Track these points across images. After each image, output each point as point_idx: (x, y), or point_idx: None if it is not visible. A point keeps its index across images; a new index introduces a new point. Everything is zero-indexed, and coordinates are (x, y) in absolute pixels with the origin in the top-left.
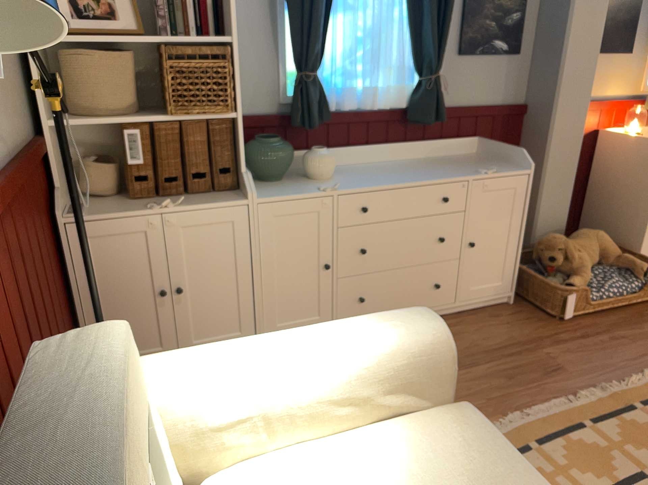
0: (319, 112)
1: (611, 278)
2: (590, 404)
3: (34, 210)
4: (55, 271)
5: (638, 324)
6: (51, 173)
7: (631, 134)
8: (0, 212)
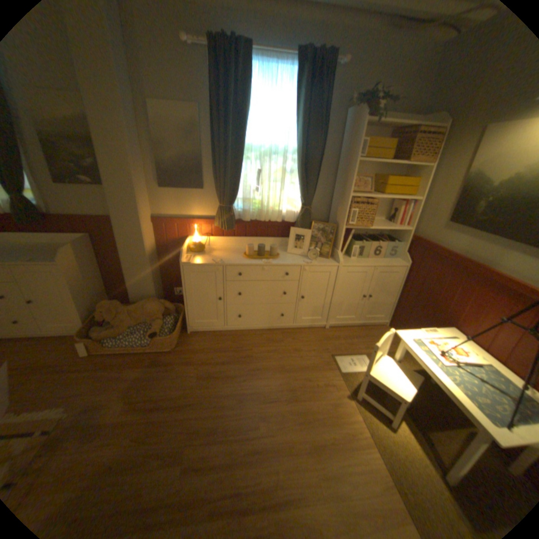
0: None
1: (132, 335)
2: None
3: None
4: None
5: (123, 369)
6: None
7: (192, 243)
8: None
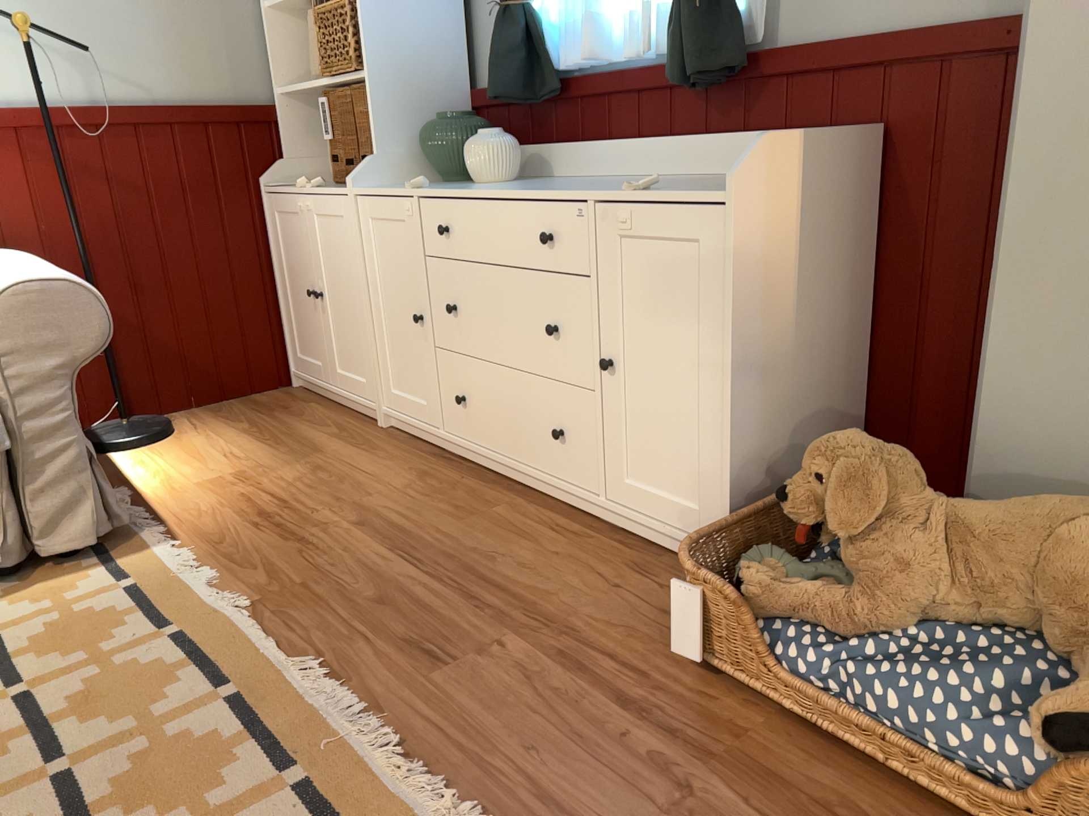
0: (521, 73)
1: (939, 665)
2: (298, 696)
3: (199, 164)
4: (240, 235)
5: None
6: (283, 145)
7: None
8: (82, 137)
